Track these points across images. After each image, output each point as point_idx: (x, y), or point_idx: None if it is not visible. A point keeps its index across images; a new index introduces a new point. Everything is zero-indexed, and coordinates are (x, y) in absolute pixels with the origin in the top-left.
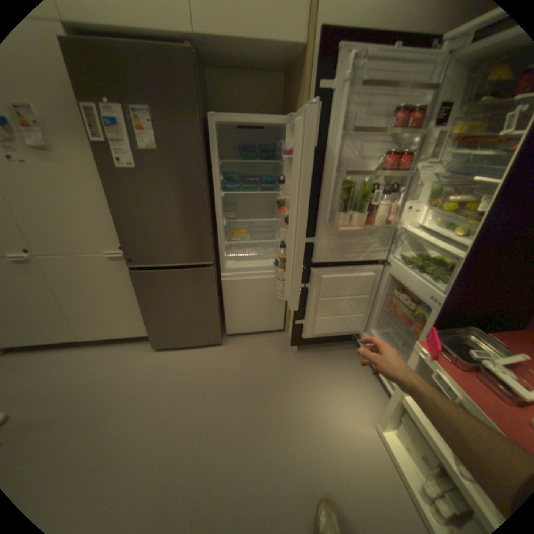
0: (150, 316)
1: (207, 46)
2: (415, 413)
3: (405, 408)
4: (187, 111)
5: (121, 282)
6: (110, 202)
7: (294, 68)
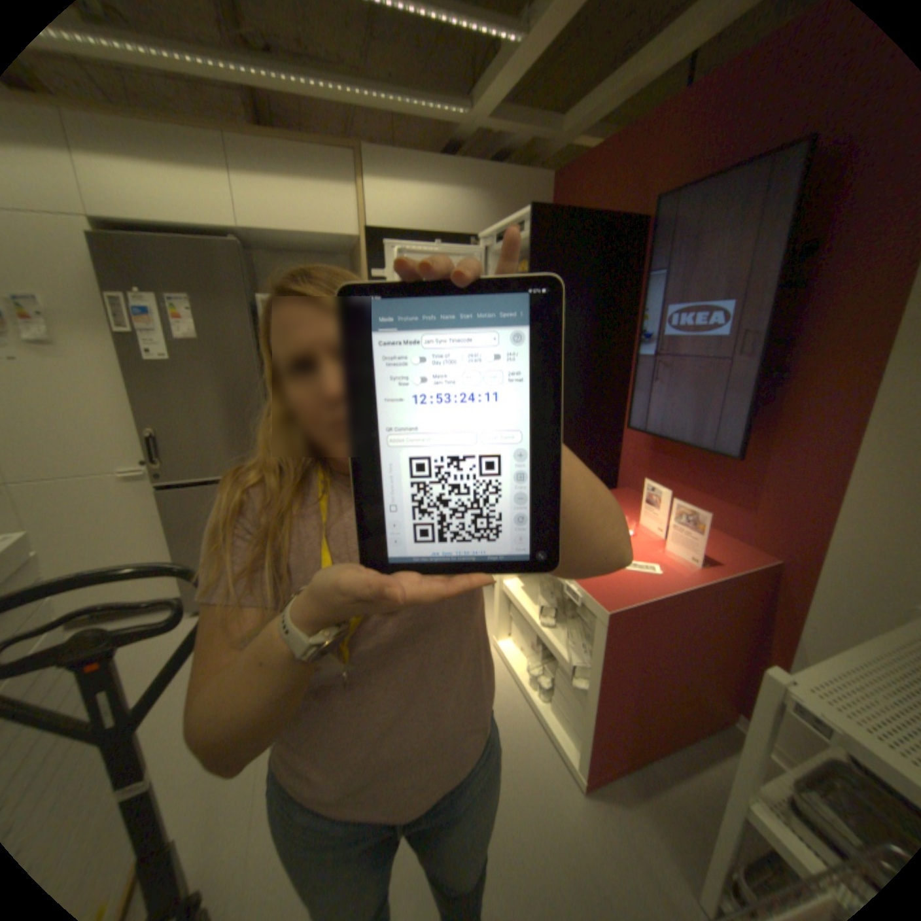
0: (182, 558)
1: (254, 235)
2: (508, 590)
3: (510, 600)
4: (232, 299)
5: (138, 513)
6: (128, 403)
7: (355, 254)
